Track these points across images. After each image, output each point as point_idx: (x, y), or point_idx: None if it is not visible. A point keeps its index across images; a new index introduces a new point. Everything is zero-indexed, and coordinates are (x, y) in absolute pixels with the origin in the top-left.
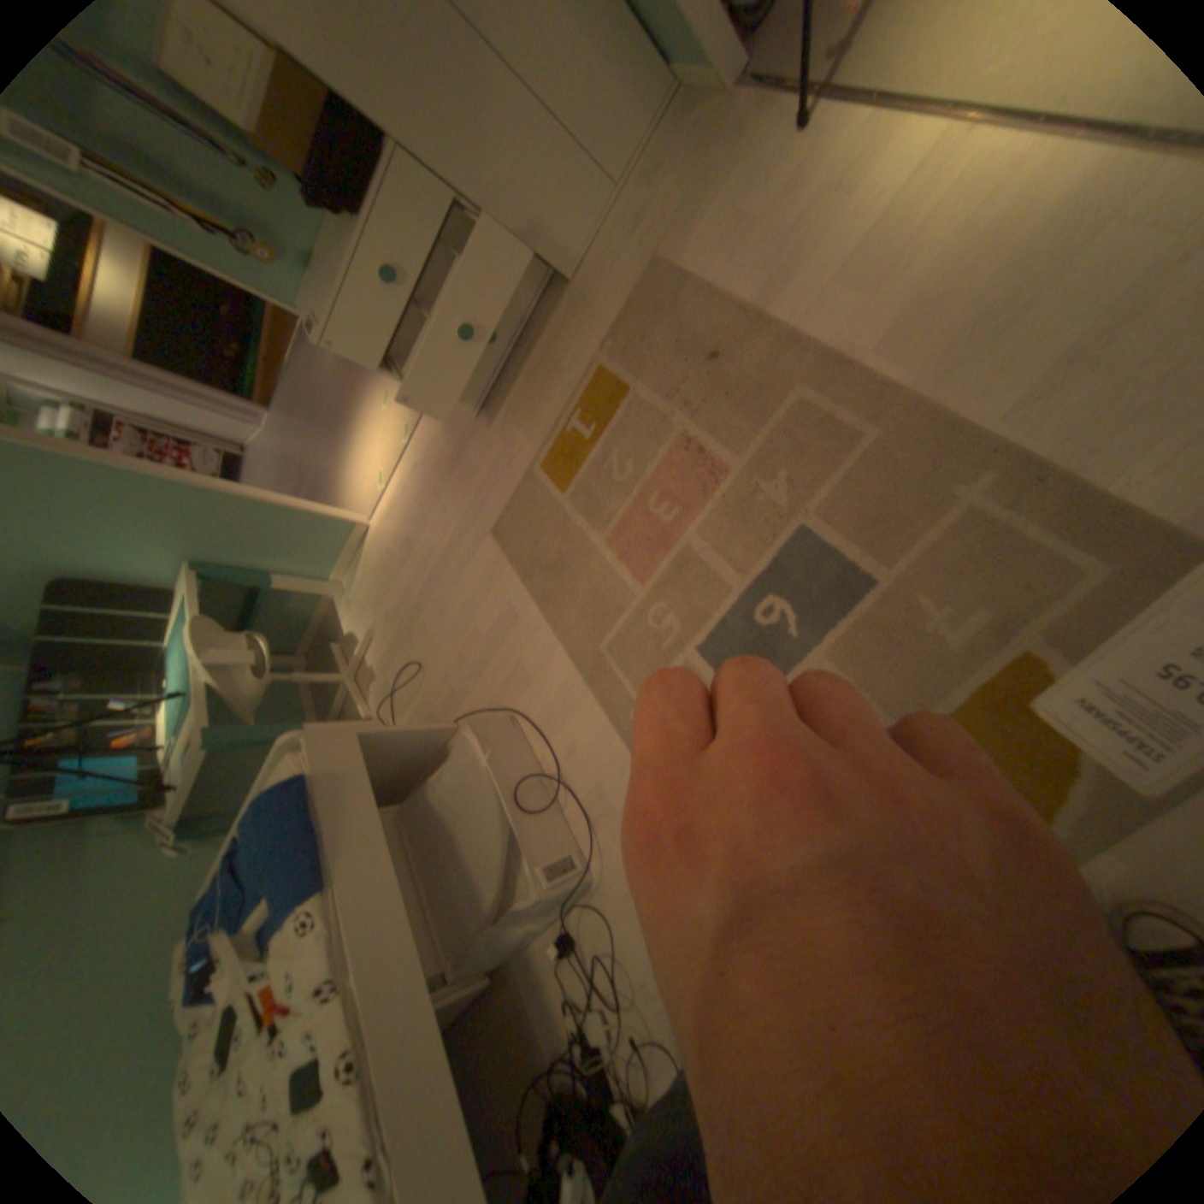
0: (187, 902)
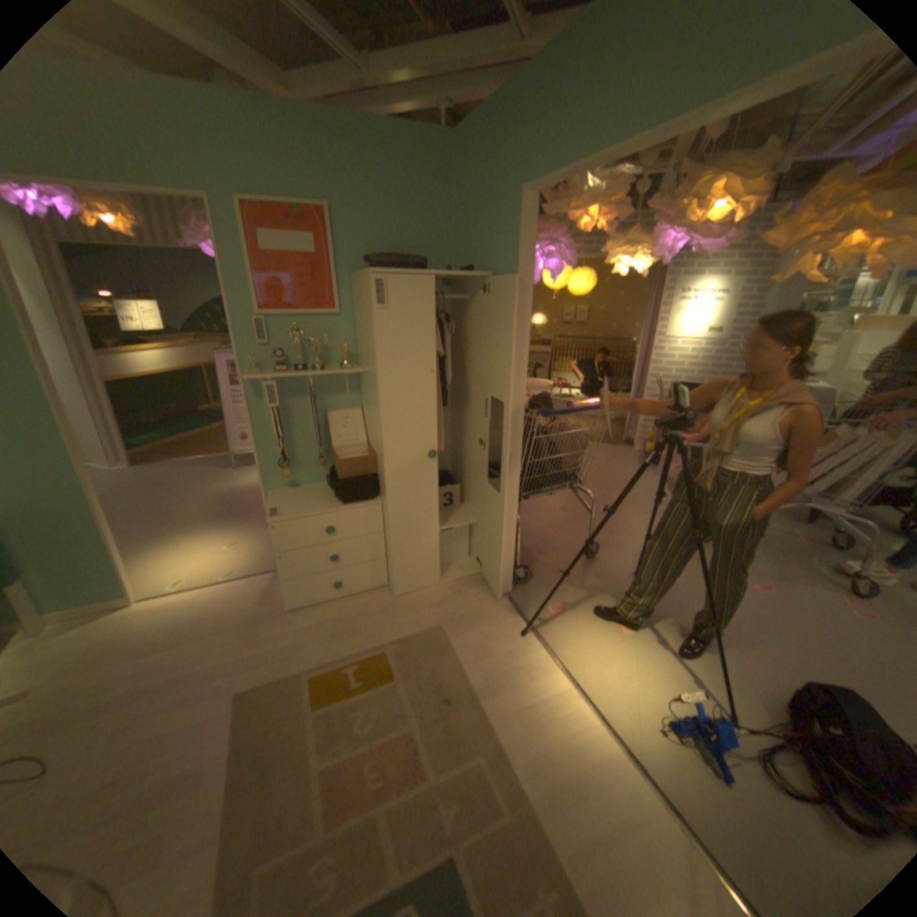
0: None
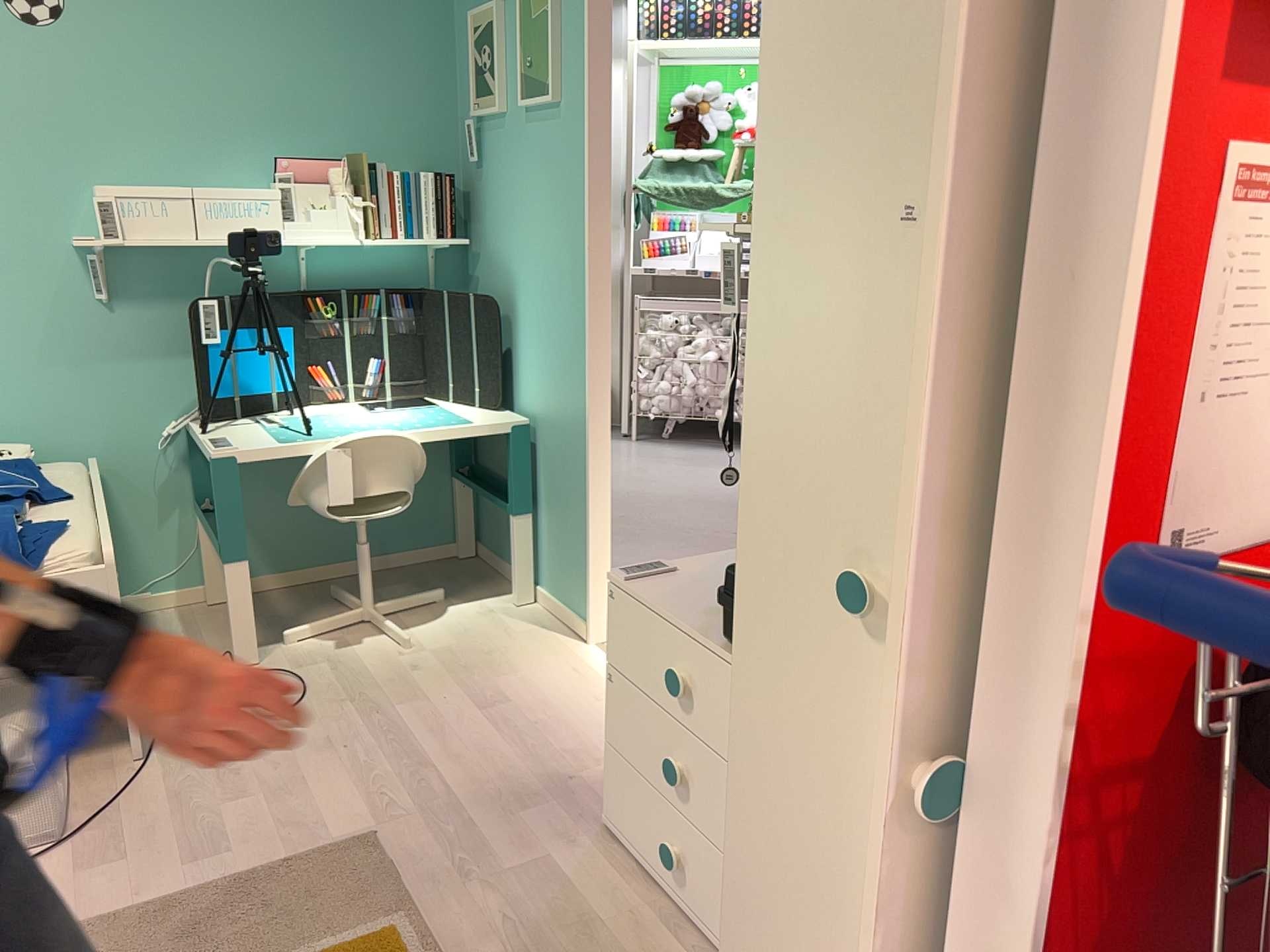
0: (106, 451)
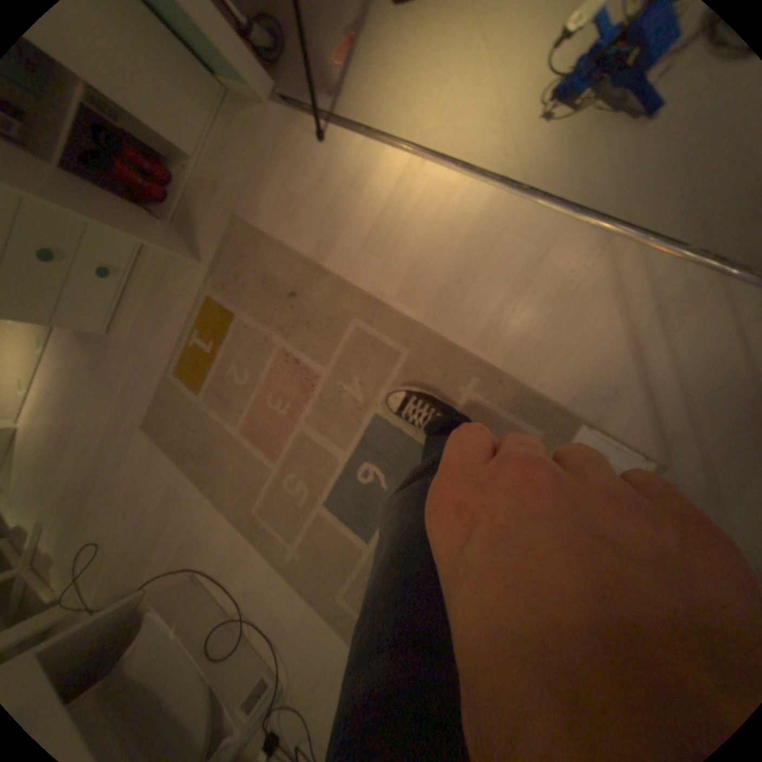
0: None
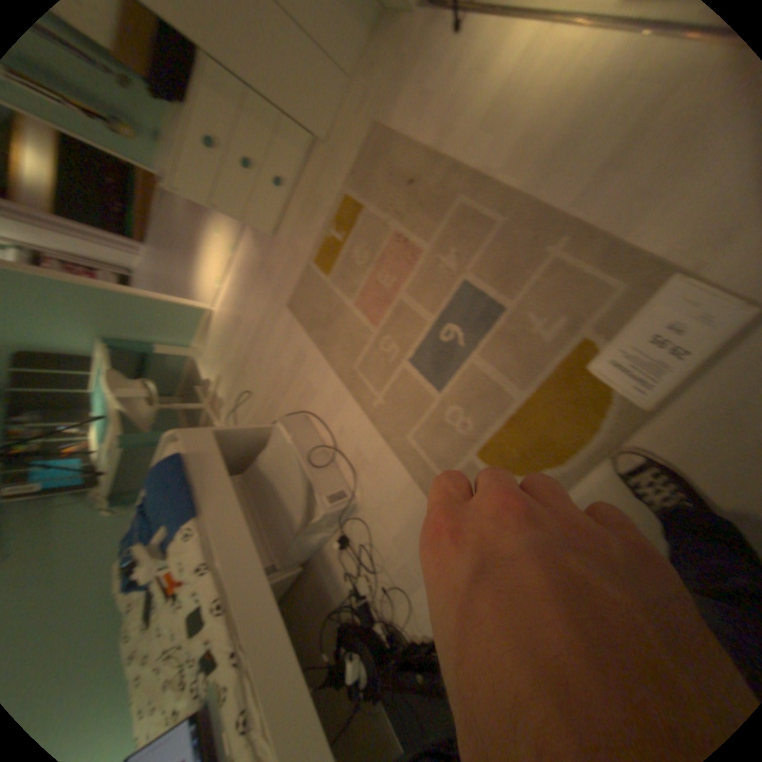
0: (114, 541)
